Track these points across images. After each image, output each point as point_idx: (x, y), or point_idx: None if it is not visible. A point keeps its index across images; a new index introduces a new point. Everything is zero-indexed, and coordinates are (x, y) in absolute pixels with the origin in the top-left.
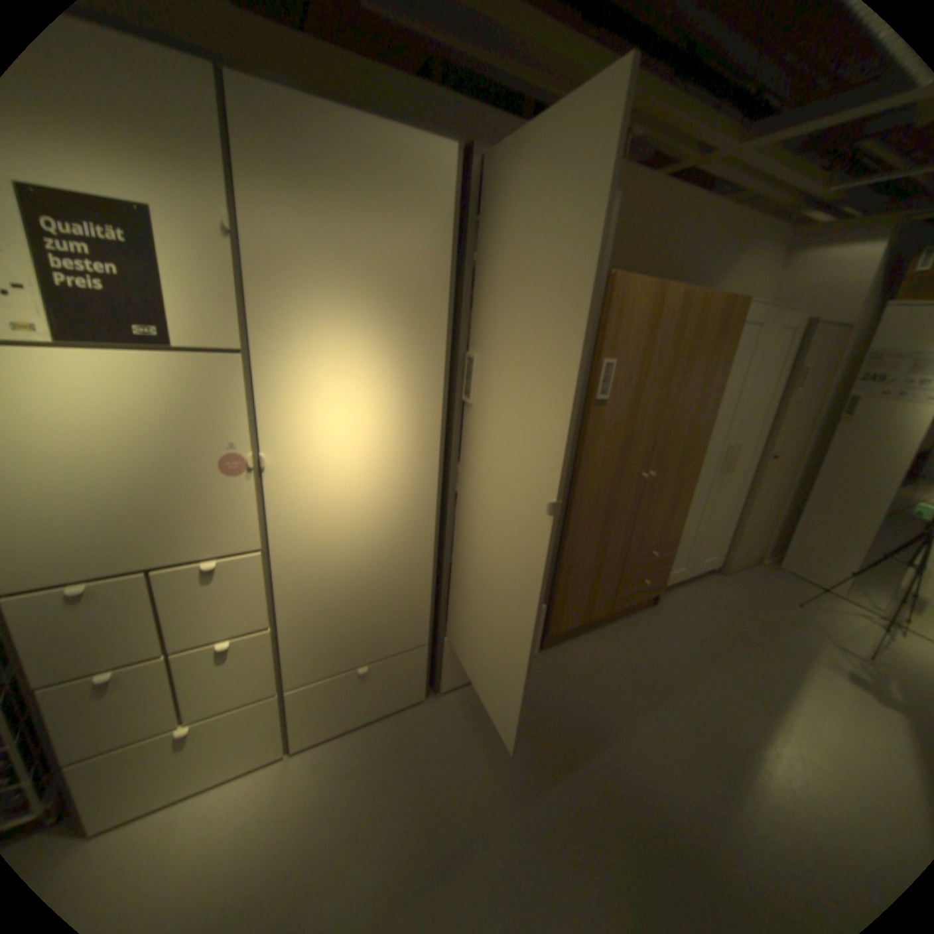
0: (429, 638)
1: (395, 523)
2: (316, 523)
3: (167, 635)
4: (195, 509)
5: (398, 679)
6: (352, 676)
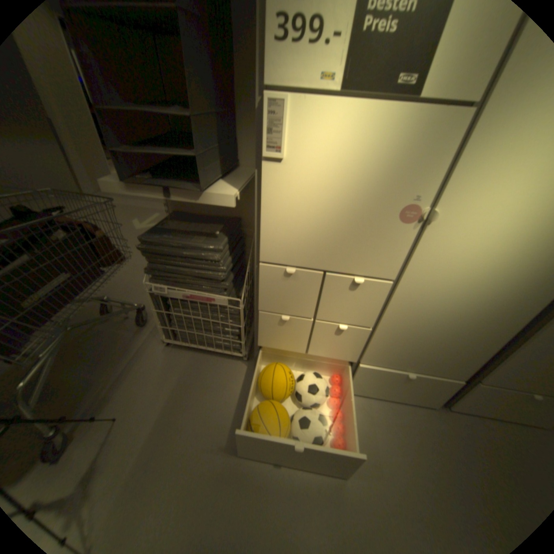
0: (468, 378)
1: (508, 294)
2: (444, 274)
3: (319, 310)
4: (369, 241)
5: (430, 390)
6: (403, 375)
